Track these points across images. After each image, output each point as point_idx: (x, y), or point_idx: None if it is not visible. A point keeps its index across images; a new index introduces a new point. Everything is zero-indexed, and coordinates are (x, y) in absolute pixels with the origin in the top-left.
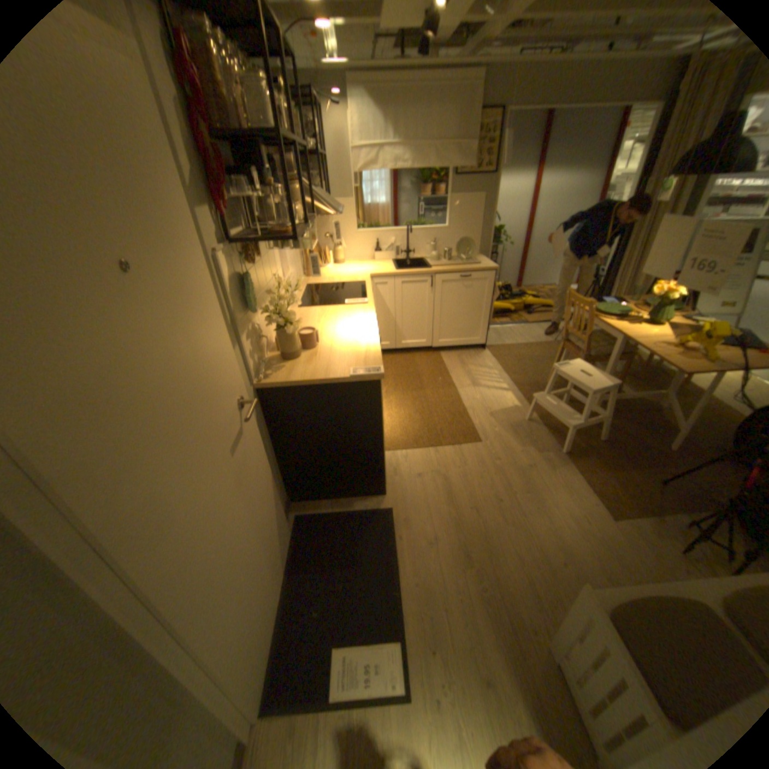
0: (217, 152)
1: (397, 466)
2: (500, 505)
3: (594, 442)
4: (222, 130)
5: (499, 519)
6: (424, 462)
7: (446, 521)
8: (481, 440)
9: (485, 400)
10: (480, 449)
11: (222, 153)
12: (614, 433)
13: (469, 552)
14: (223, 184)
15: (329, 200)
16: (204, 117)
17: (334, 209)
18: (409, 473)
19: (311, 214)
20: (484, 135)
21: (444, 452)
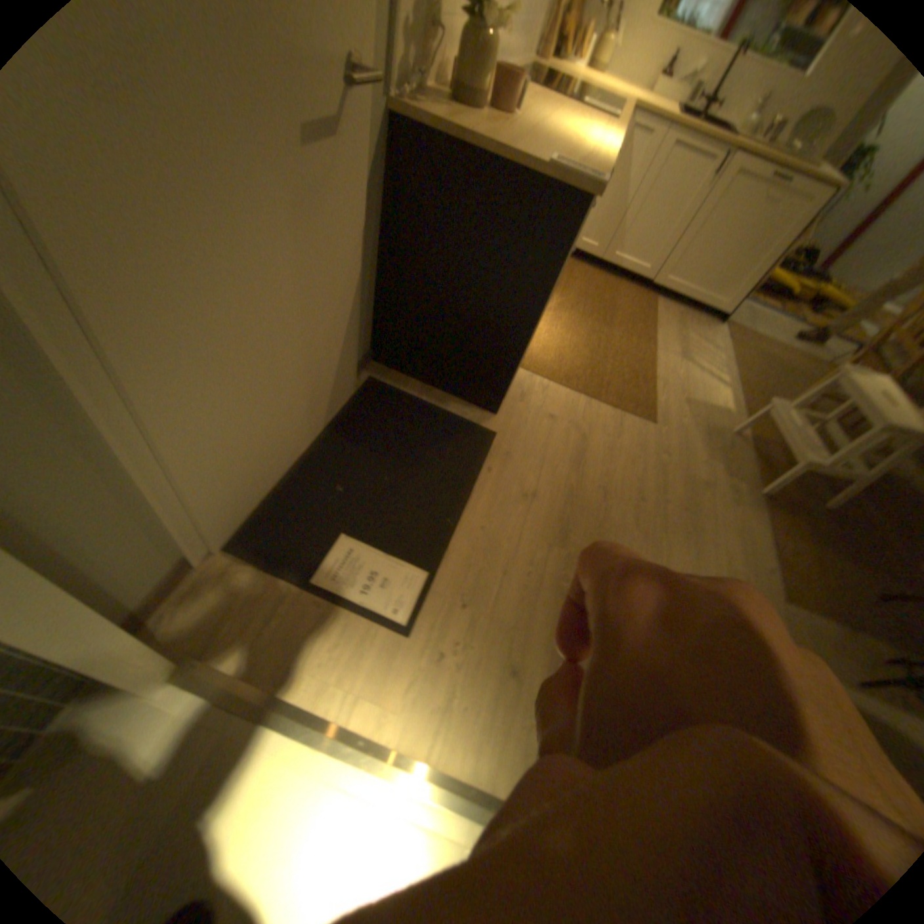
0: None
1: (526, 390)
2: (637, 503)
3: (810, 501)
4: None
5: (628, 517)
6: (565, 405)
7: (556, 482)
8: (656, 419)
9: (687, 379)
10: (649, 428)
11: None
12: (846, 505)
13: (568, 529)
14: None
15: None
16: None
17: None
18: (537, 406)
19: None
20: None
21: (597, 407)
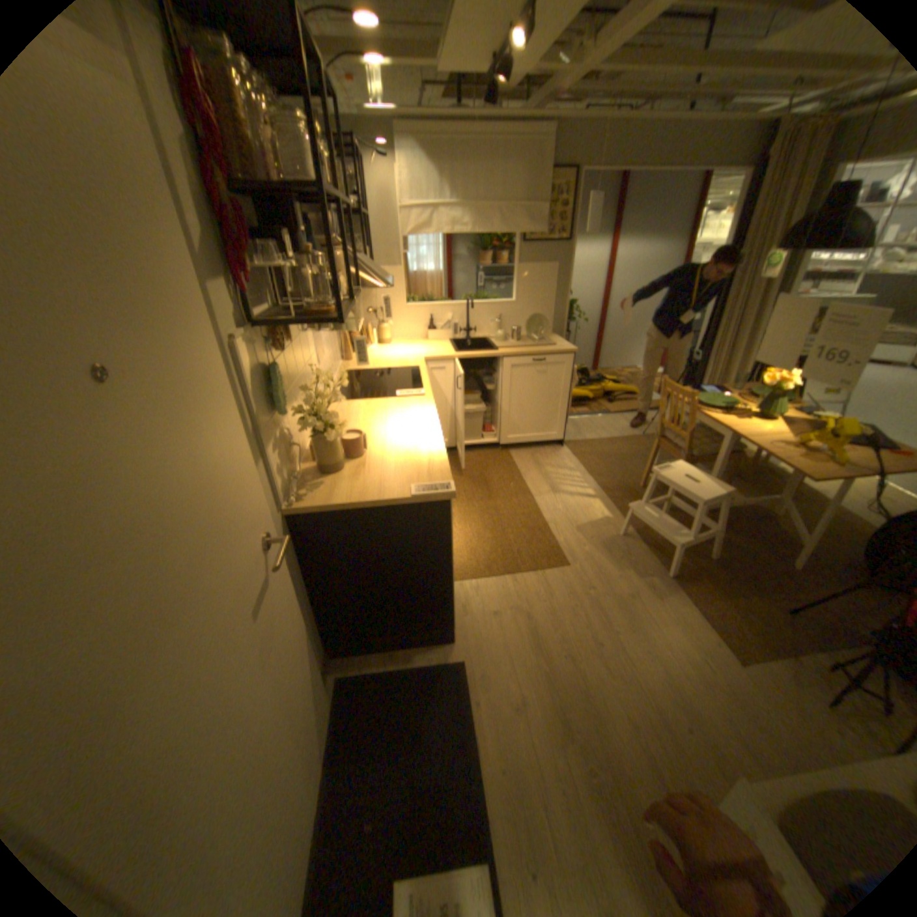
0: (237, 210)
1: (466, 602)
2: (600, 652)
3: (704, 563)
4: (245, 182)
5: (601, 672)
6: (501, 595)
7: (534, 677)
8: (569, 563)
9: (569, 511)
10: (569, 576)
11: (243, 211)
12: (726, 550)
13: (568, 720)
14: (245, 251)
15: (377, 270)
16: (220, 164)
17: (381, 280)
18: (482, 611)
19: (354, 287)
20: (554, 198)
21: (524, 581)
